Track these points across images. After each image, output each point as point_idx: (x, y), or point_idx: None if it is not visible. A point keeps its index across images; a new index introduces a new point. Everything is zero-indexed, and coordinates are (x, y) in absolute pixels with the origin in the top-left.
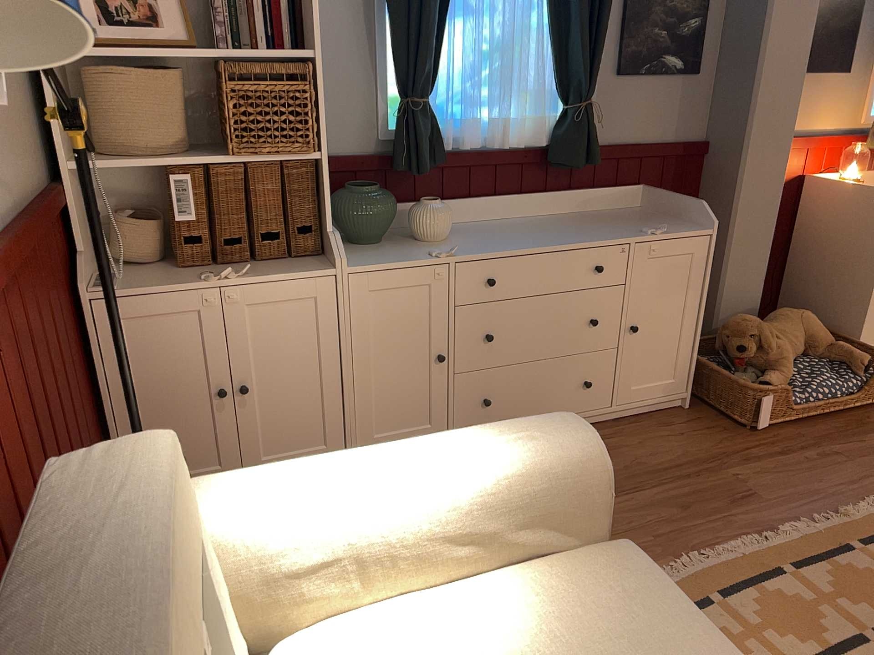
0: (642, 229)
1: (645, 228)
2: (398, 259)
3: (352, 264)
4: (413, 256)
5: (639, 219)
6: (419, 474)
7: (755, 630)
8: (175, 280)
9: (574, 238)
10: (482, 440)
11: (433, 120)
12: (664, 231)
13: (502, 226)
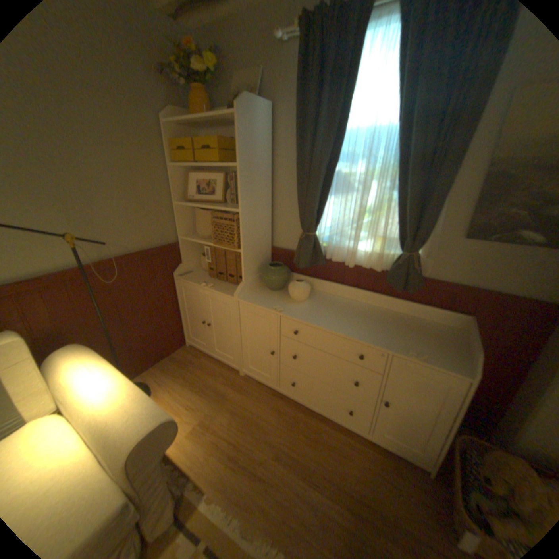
0: (416, 348)
1: (414, 349)
2: (262, 302)
3: (245, 297)
4: (268, 304)
5: (438, 339)
6: (92, 398)
7: None
8: (198, 280)
9: (358, 331)
10: (122, 403)
11: (316, 243)
12: (427, 358)
13: (344, 306)
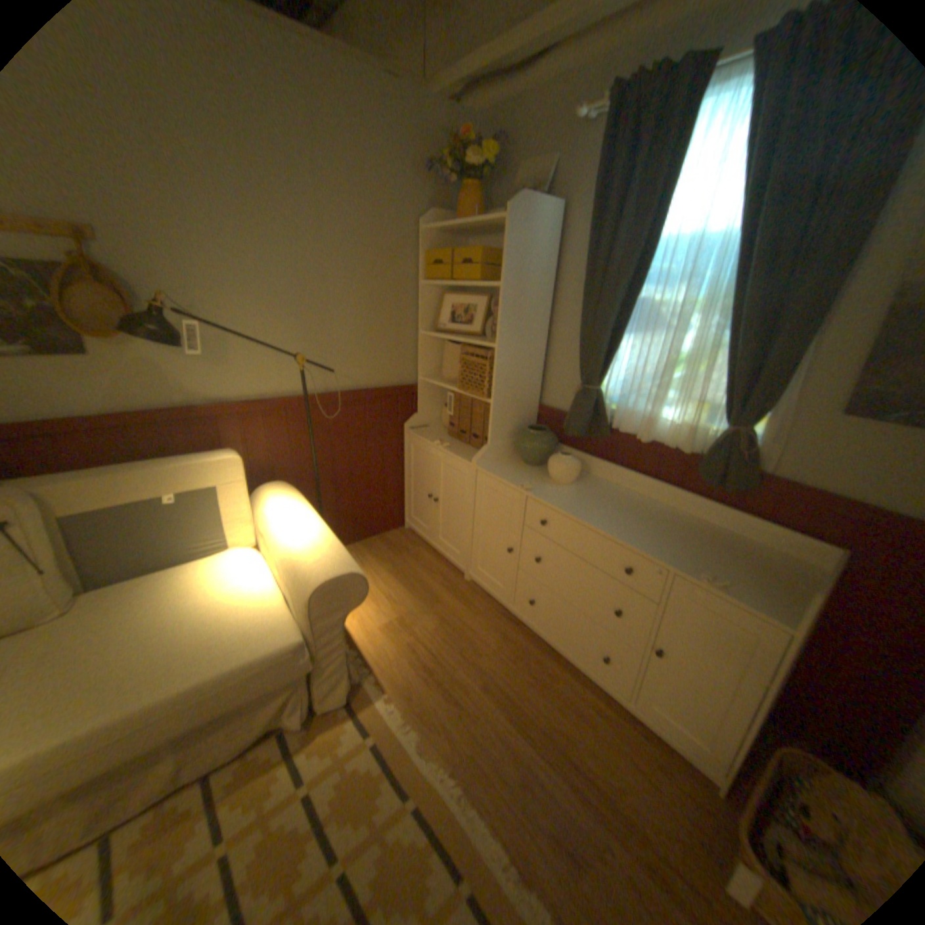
0: (718, 574)
1: (713, 574)
2: (507, 476)
3: (486, 467)
4: (515, 480)
5: (767, 573)
6: (291, 534)
7: (381, 840)
8: (433, 438)
9: (633, 535)
10: (318, 545)
11: (600, 402)
12: (730, 590)
13: (628, 502)
